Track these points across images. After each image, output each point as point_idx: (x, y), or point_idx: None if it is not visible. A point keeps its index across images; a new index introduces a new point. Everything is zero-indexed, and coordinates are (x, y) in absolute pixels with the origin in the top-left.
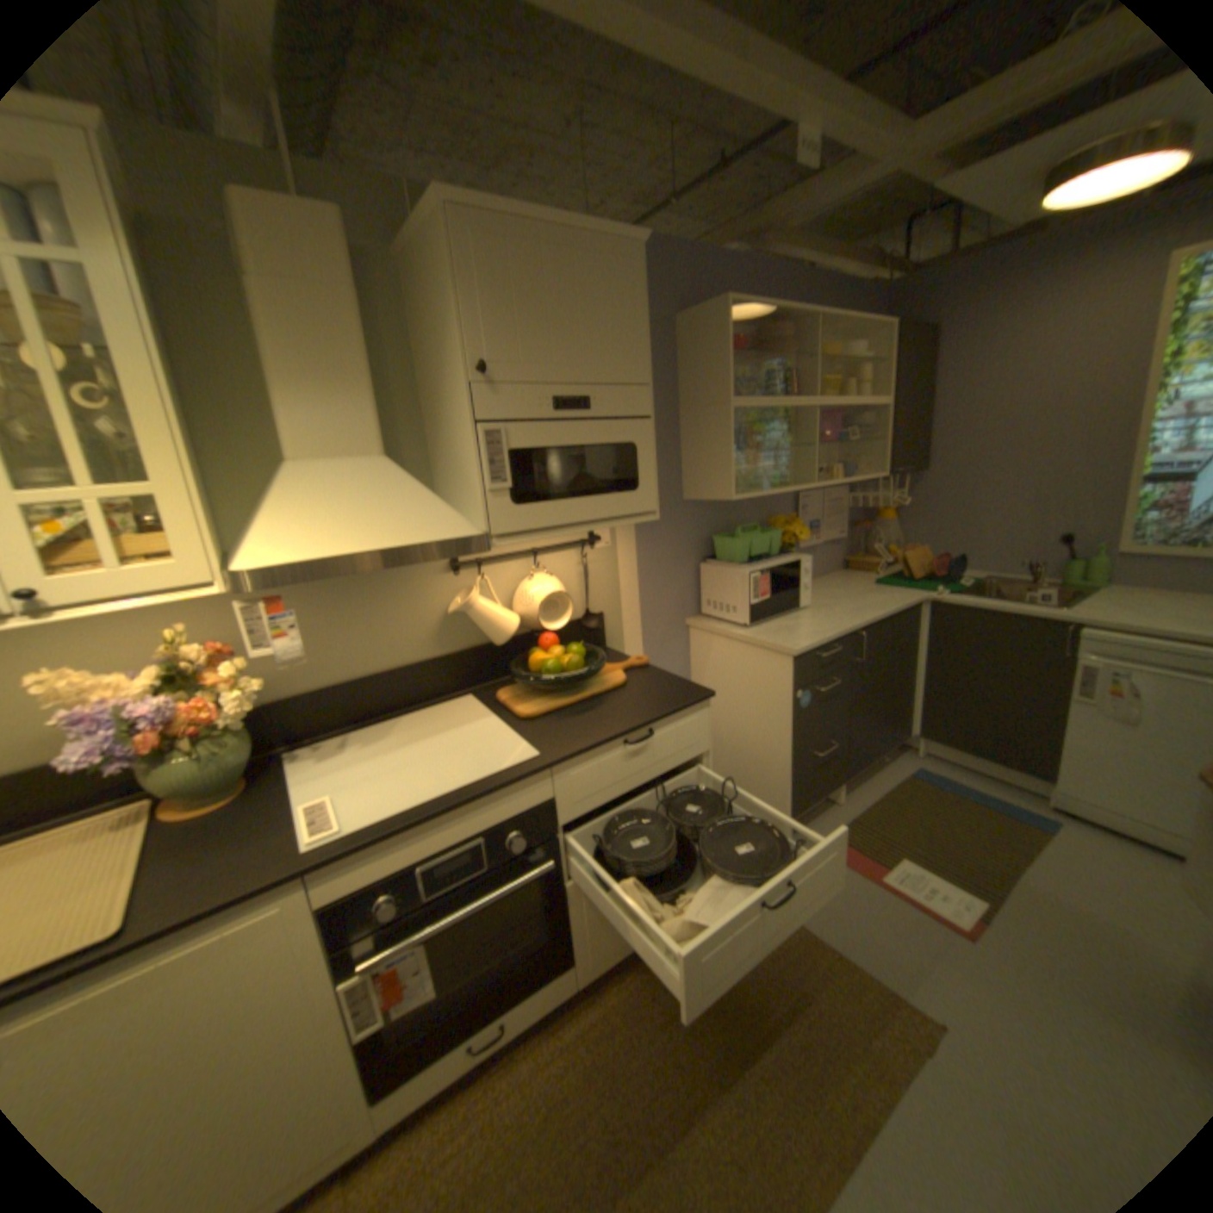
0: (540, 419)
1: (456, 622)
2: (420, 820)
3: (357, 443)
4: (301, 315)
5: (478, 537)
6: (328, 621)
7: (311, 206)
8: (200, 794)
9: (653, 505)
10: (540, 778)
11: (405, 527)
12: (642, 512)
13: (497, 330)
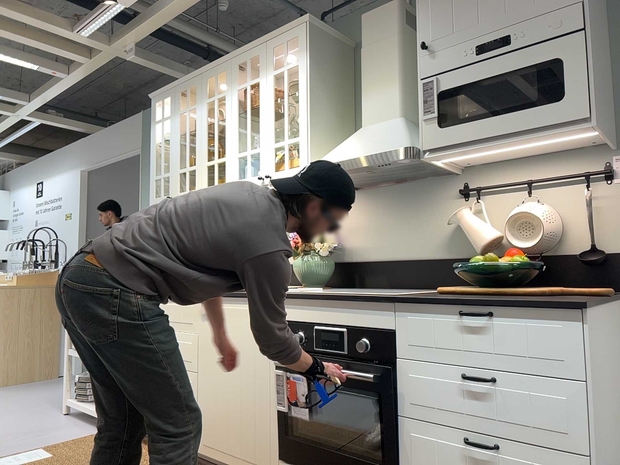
0: (467, 66)
1: (462, 236)
2: (318, 296)
3: (389, 112)
4: (375, 58)
5: (403, 148)
6: (390, 221)
7: (386, 7)
8: (308, 283)
9: (584, 111)
10: (387, 308)
11: (374, 147)
12: (574, 121)
13: (438, 21)
